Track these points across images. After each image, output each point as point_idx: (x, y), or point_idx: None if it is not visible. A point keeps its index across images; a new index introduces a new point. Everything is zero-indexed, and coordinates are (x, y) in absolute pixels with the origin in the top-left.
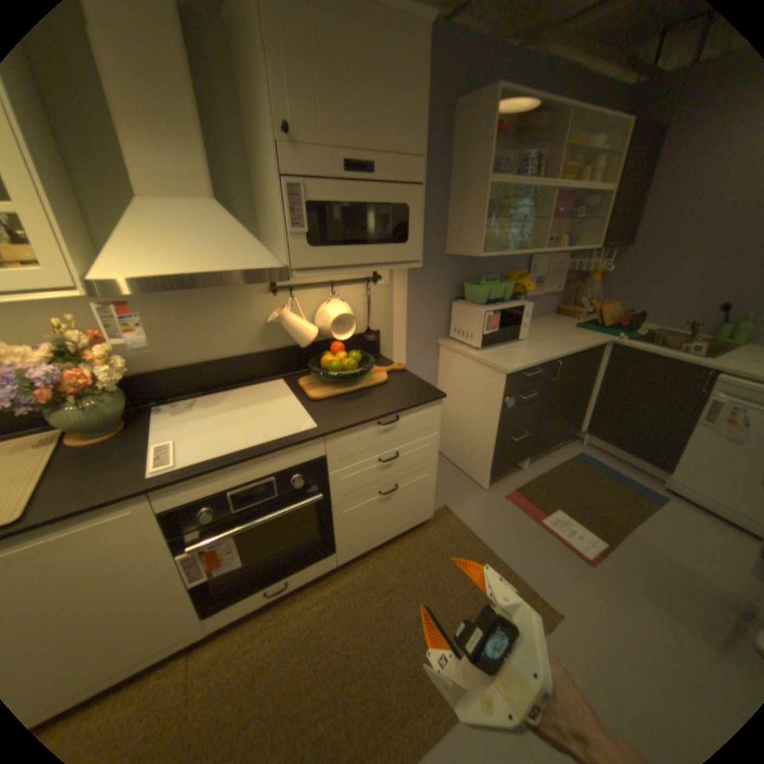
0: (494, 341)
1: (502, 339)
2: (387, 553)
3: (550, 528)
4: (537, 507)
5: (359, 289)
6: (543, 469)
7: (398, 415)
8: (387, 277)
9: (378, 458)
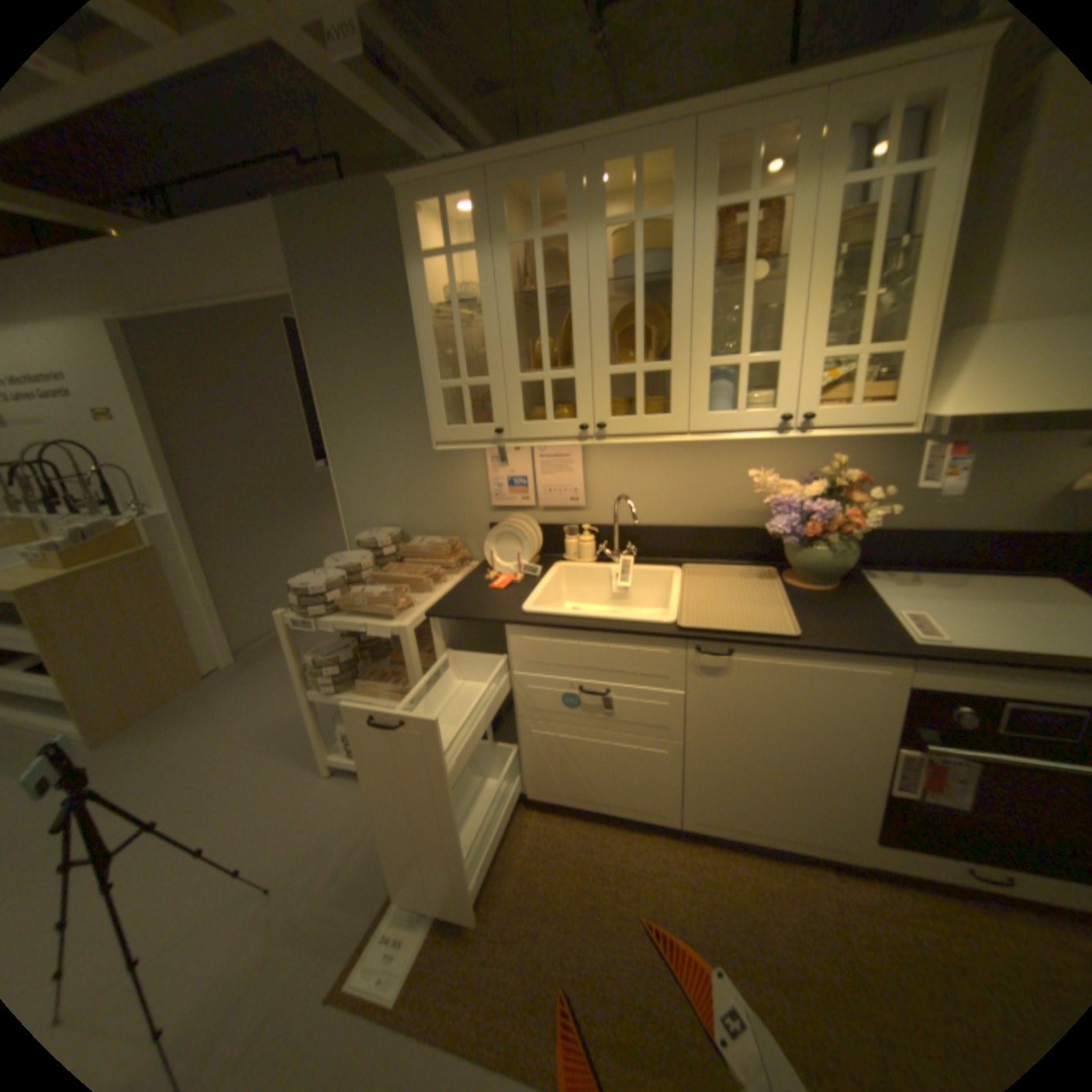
0: None
1: None
2: None
3: None
4: None
5: None
6: None
7: None
8: None
9: None
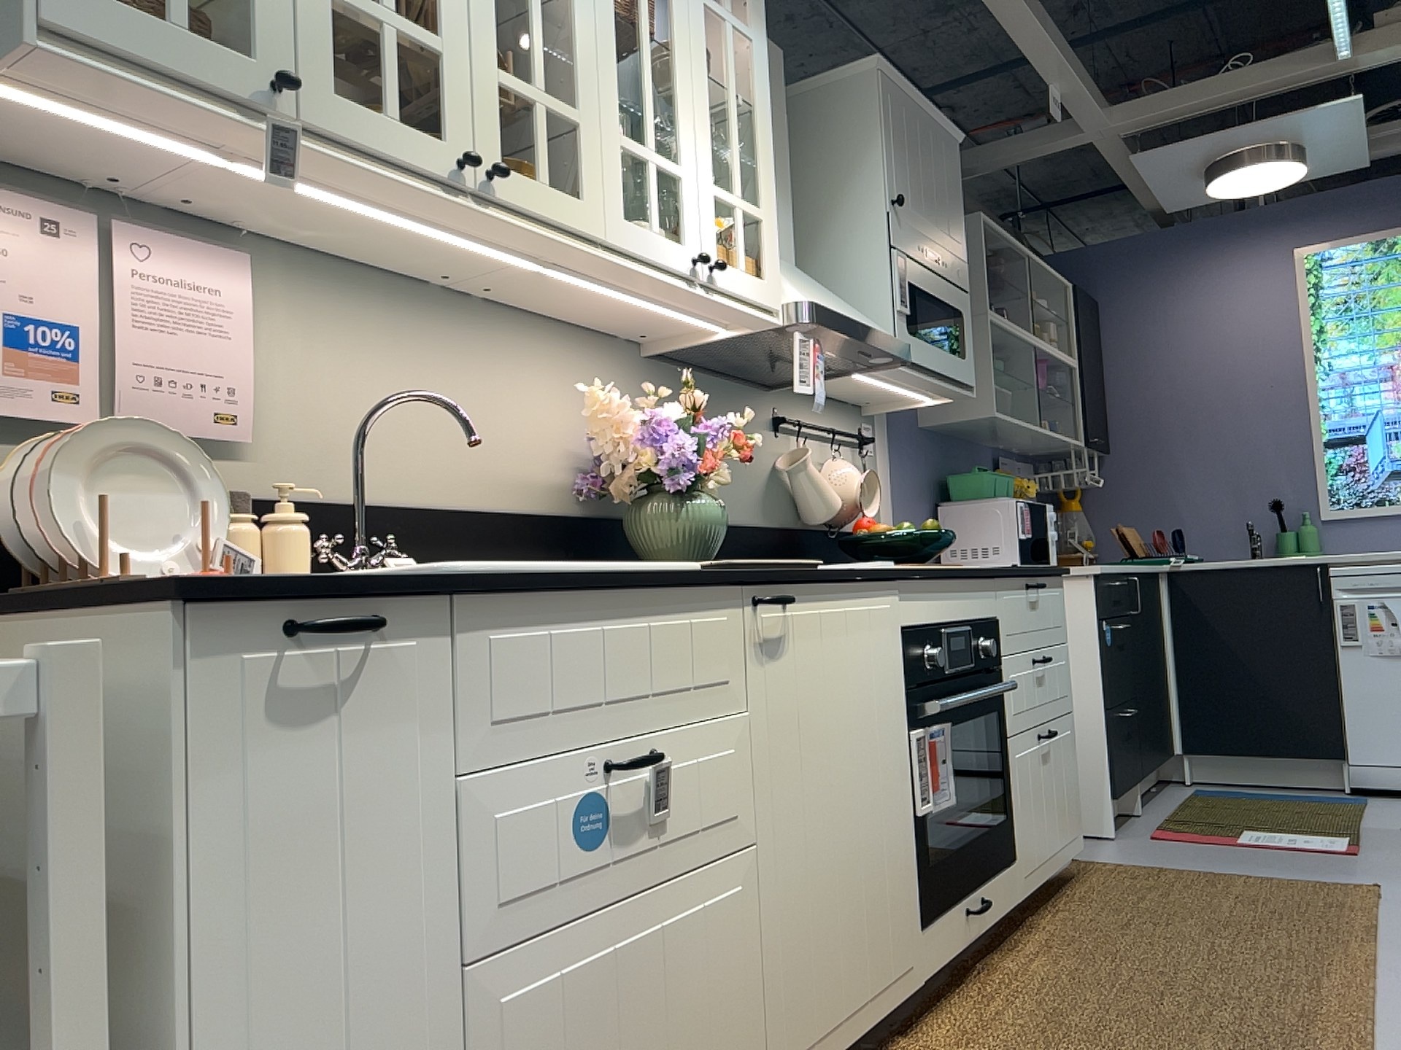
0: (1032, 557)
1: (1038, 556)
2: (1062, 904)
3: (1256, 842)
4: (1211, 833)
5: (852, 455)
6: (1165, 809)
7: (1041, 583)
8: (875, 445)
9: (1034, 657)
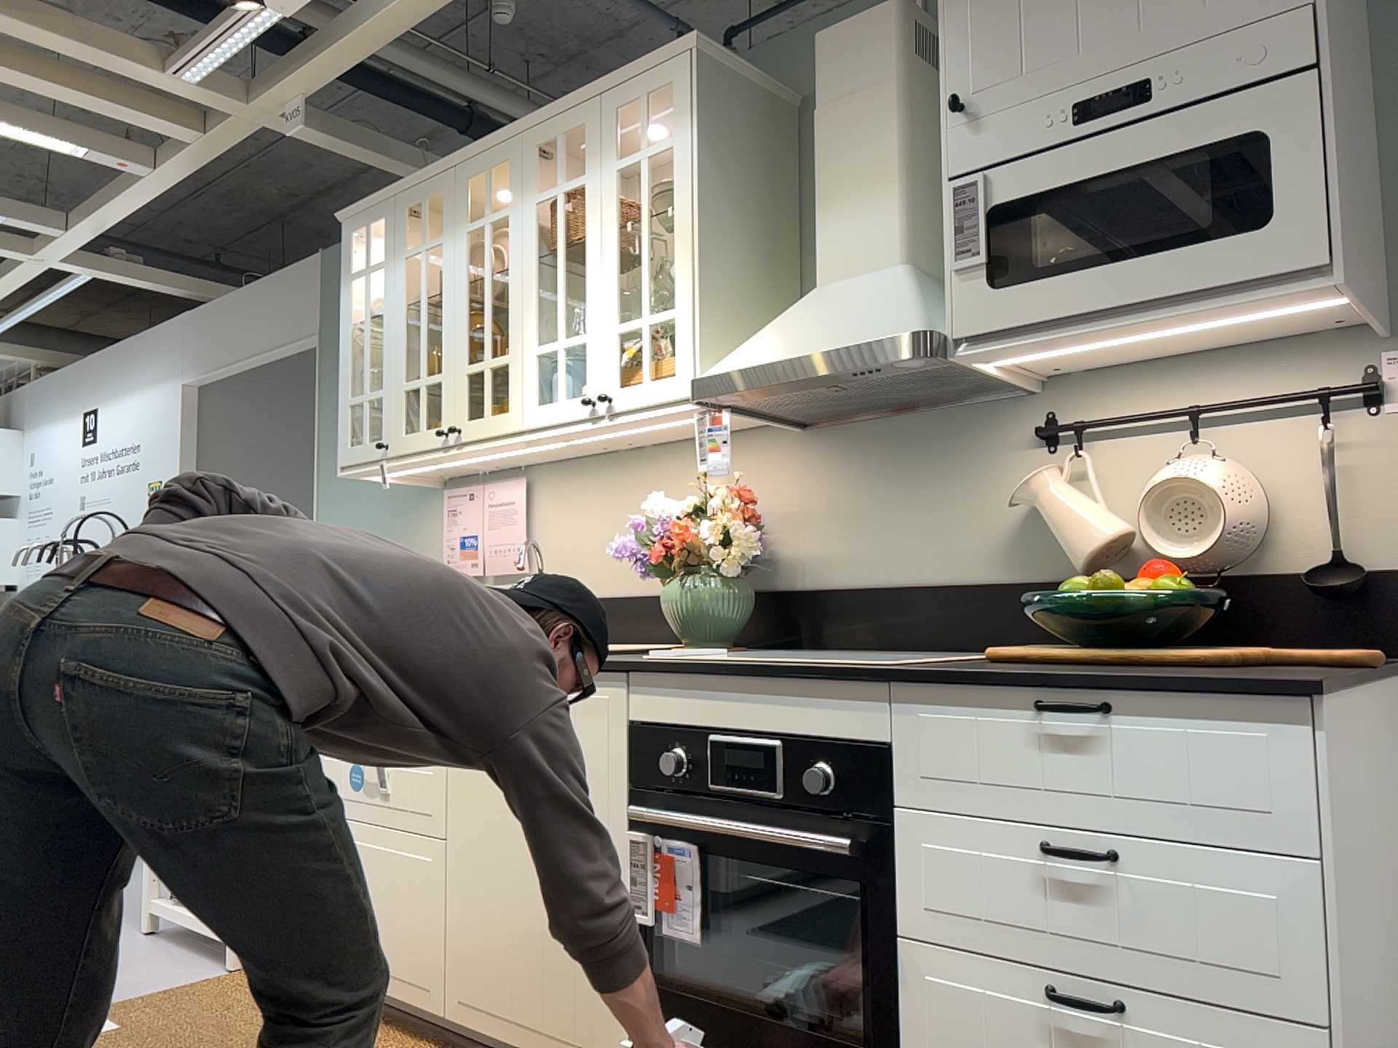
0: None
1: None
2: None
3: None
4: None
5: (1305, 429)
6: None
7: (1114, 703)
8: None
9: (1046, 839)
